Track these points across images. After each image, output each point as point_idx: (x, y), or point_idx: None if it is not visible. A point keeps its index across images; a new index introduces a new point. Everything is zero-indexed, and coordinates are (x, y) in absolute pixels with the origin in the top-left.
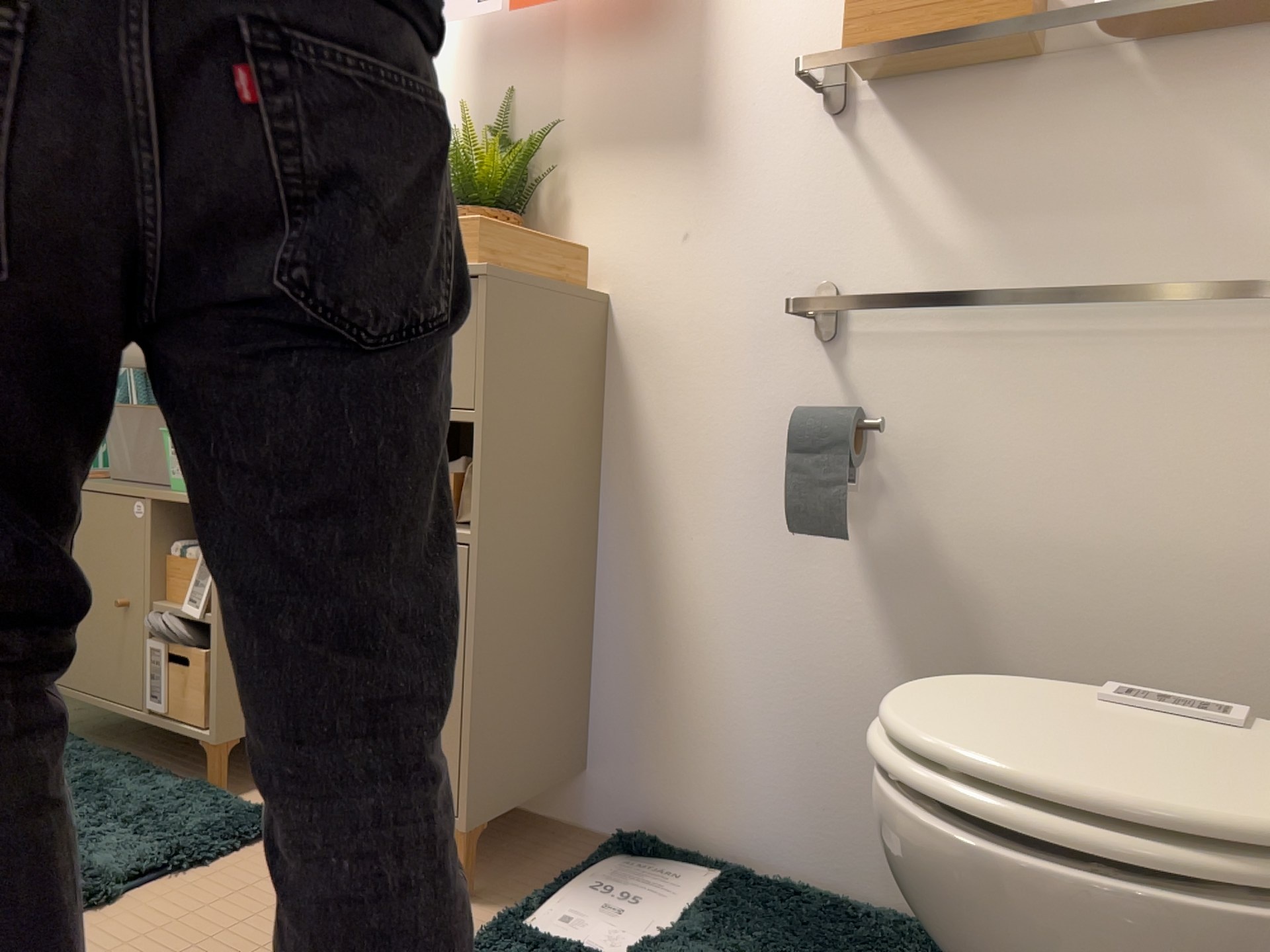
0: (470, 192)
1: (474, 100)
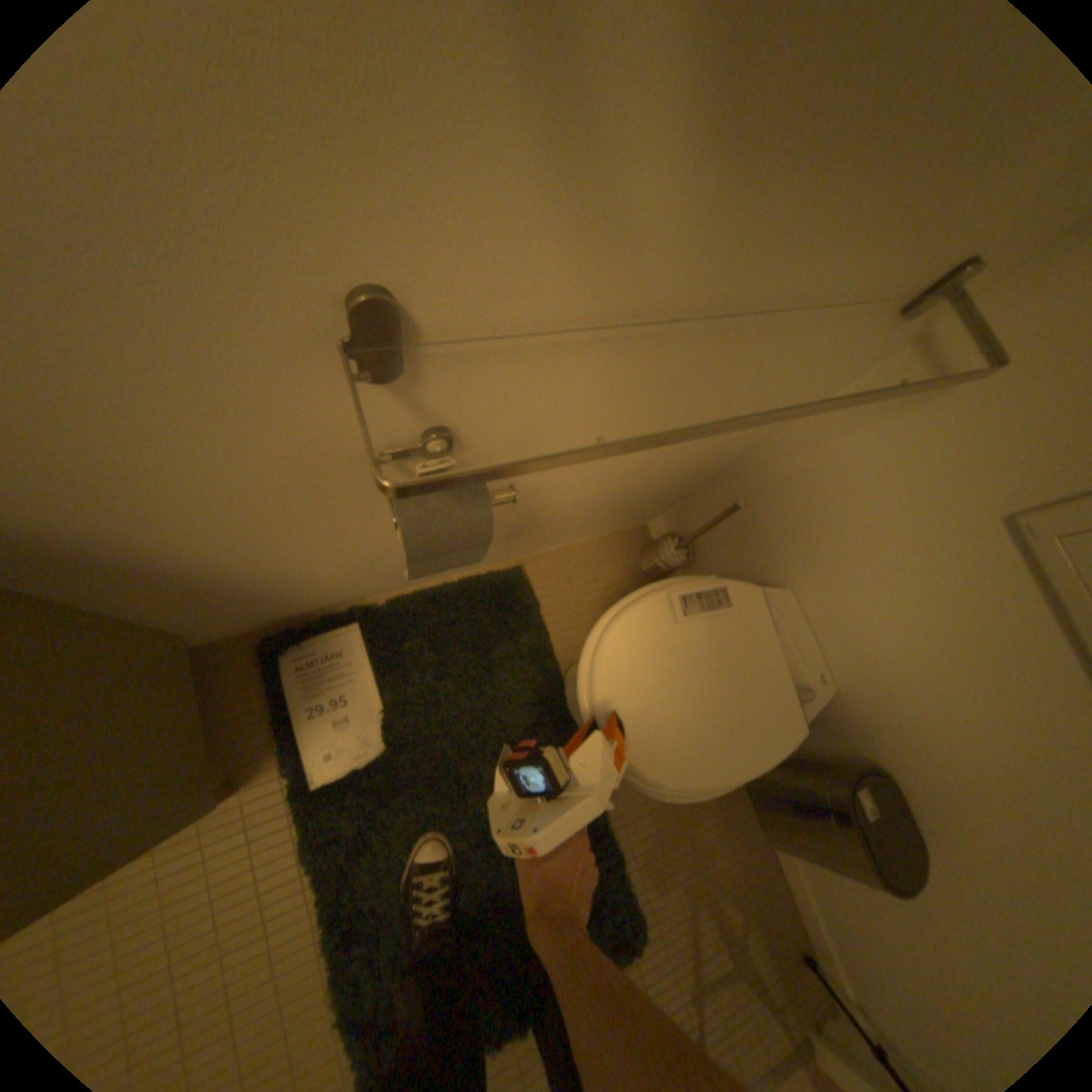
0: None
1: None
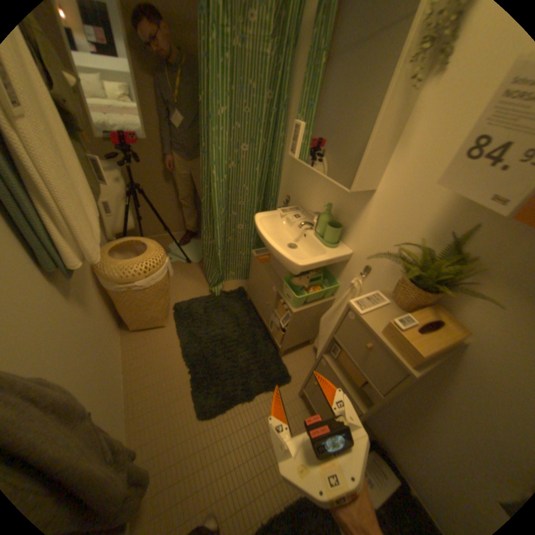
0: (427, 284)
1: (455, 213)
